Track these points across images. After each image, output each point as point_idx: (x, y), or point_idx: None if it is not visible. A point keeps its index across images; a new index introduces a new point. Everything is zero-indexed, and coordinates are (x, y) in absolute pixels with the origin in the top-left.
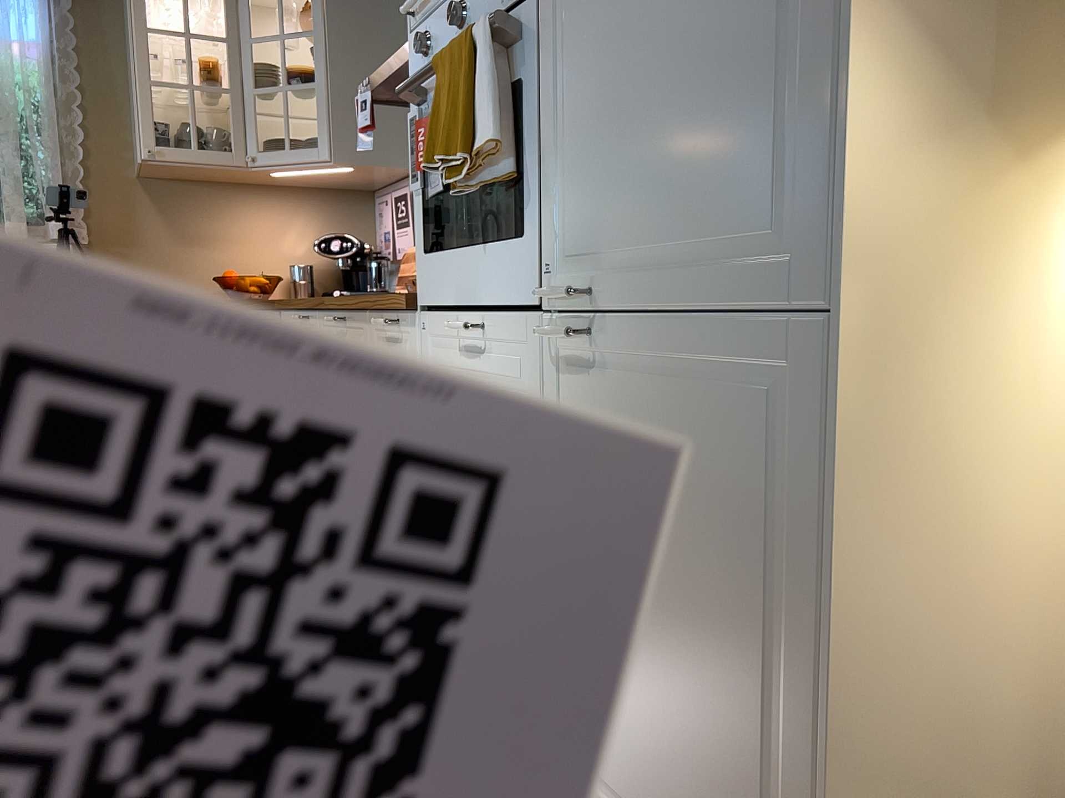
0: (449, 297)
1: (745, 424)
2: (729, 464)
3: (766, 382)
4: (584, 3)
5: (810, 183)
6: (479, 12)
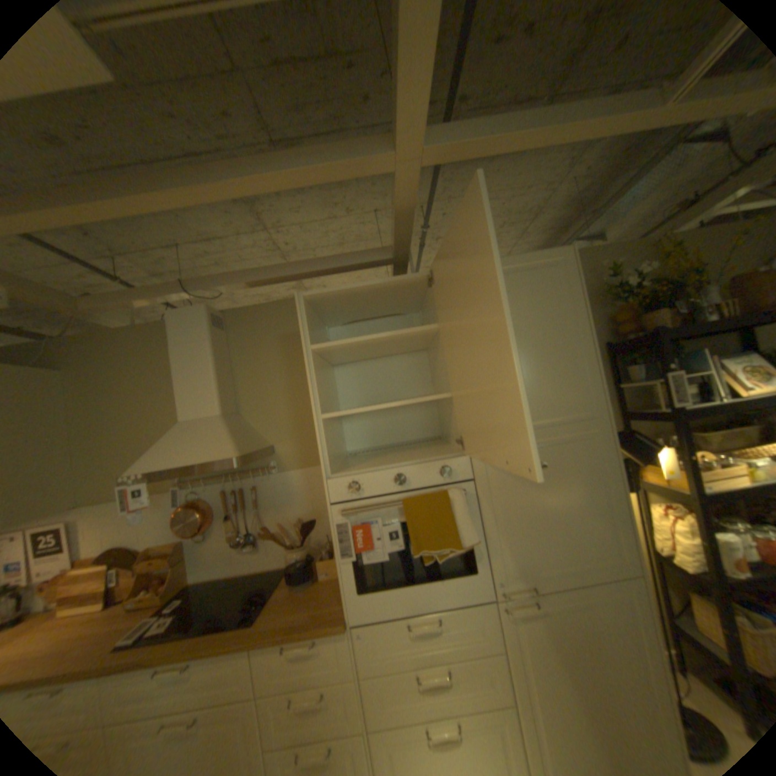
0: (393, 615)
1: (615, 614)
2: (612, 629)
3: (620, 600)
4: (506, 490)
5: (622, 547)
6: (415, 481)
